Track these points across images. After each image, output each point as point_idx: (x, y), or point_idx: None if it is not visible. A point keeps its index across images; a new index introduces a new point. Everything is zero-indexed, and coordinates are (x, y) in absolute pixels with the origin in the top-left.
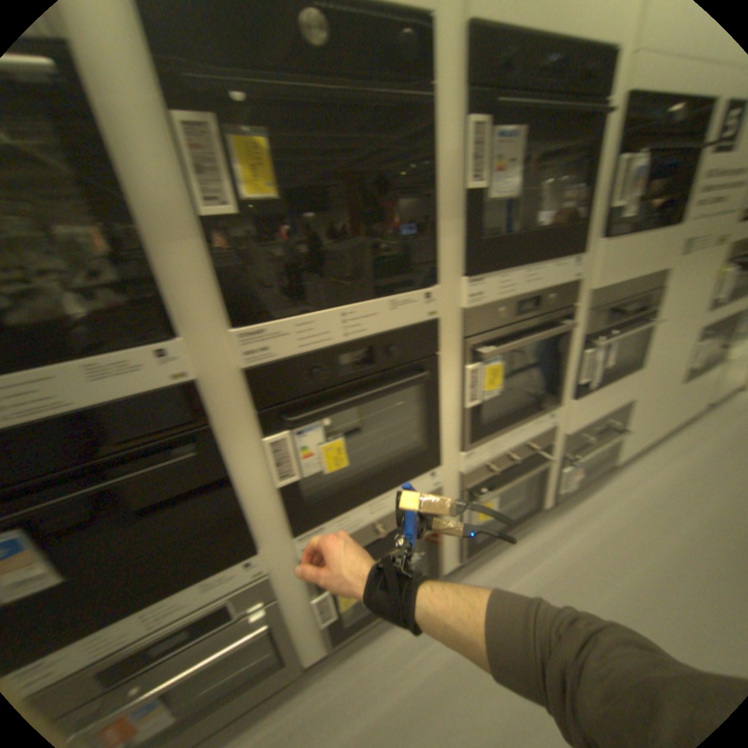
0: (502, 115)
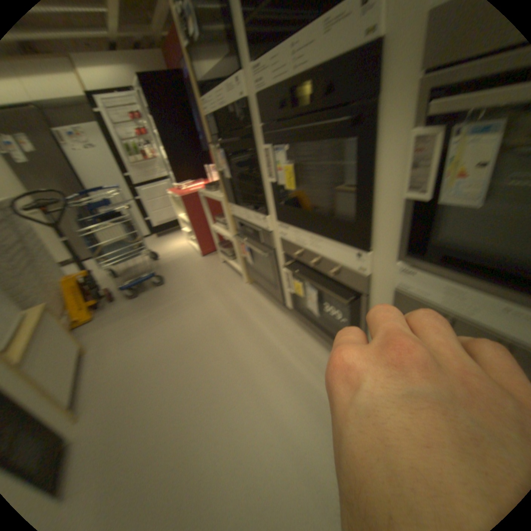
0: None
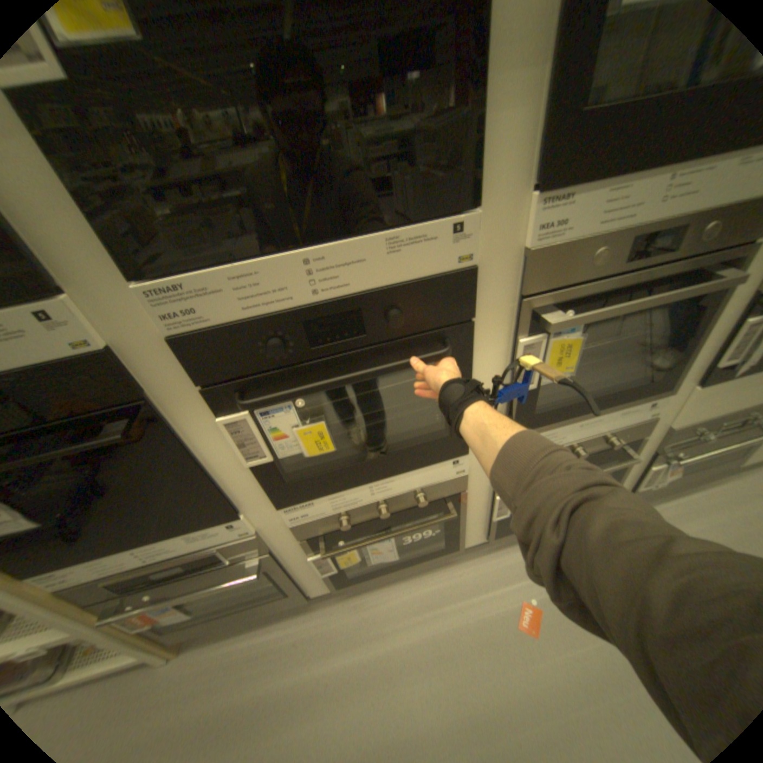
0: None
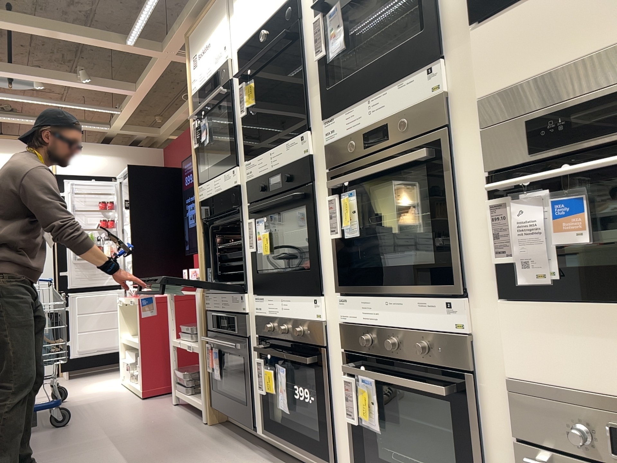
0: (329, 6)
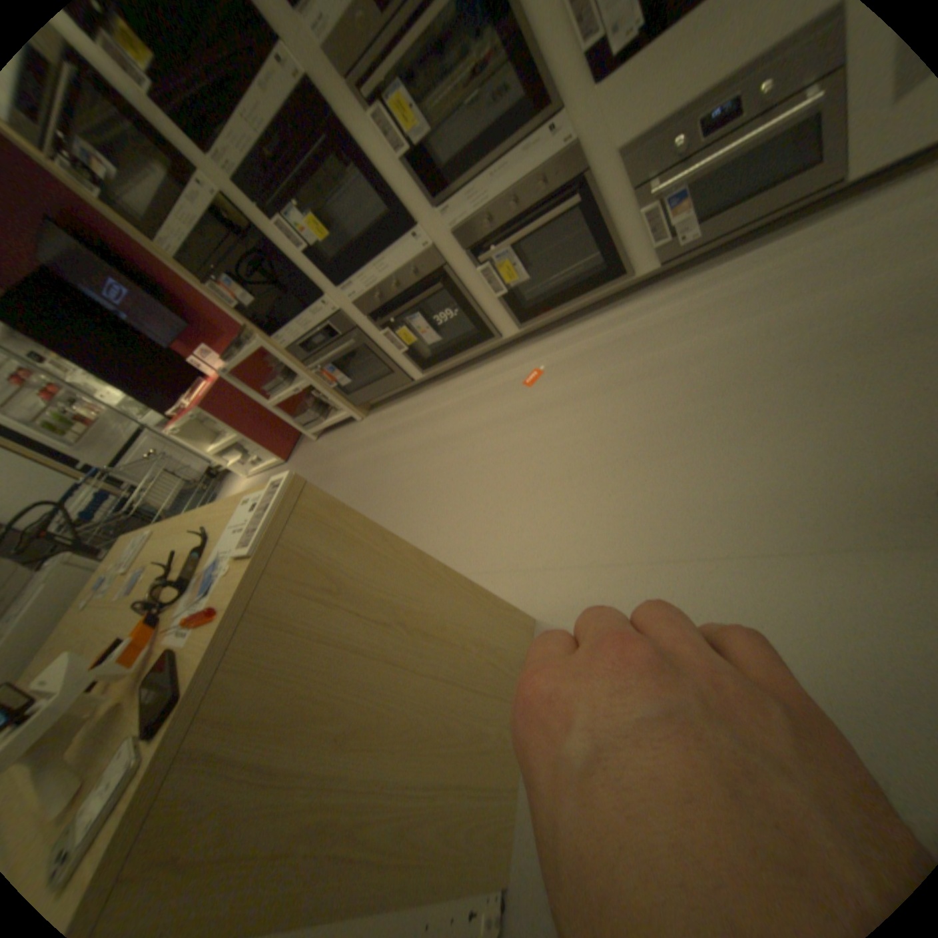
0: None
